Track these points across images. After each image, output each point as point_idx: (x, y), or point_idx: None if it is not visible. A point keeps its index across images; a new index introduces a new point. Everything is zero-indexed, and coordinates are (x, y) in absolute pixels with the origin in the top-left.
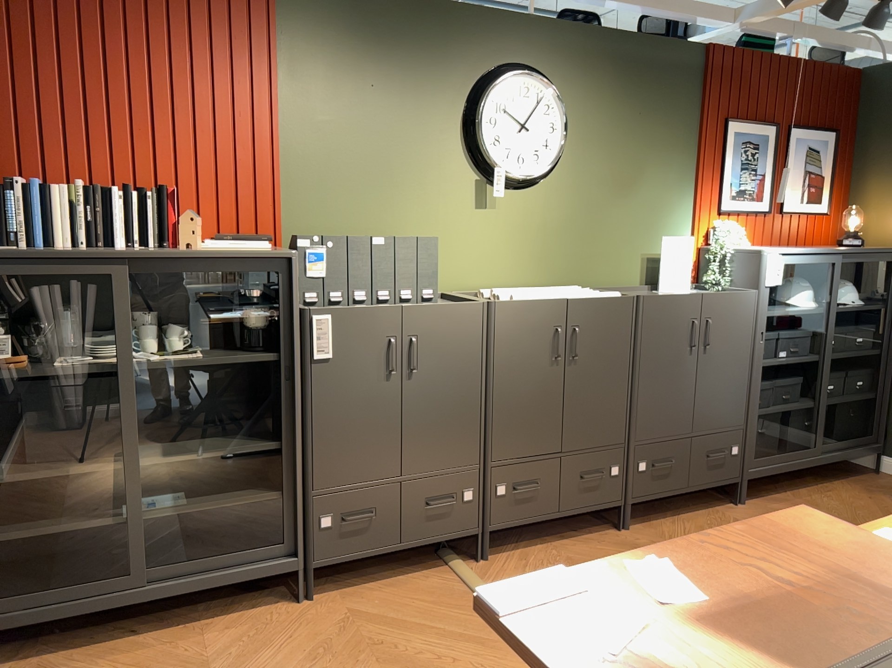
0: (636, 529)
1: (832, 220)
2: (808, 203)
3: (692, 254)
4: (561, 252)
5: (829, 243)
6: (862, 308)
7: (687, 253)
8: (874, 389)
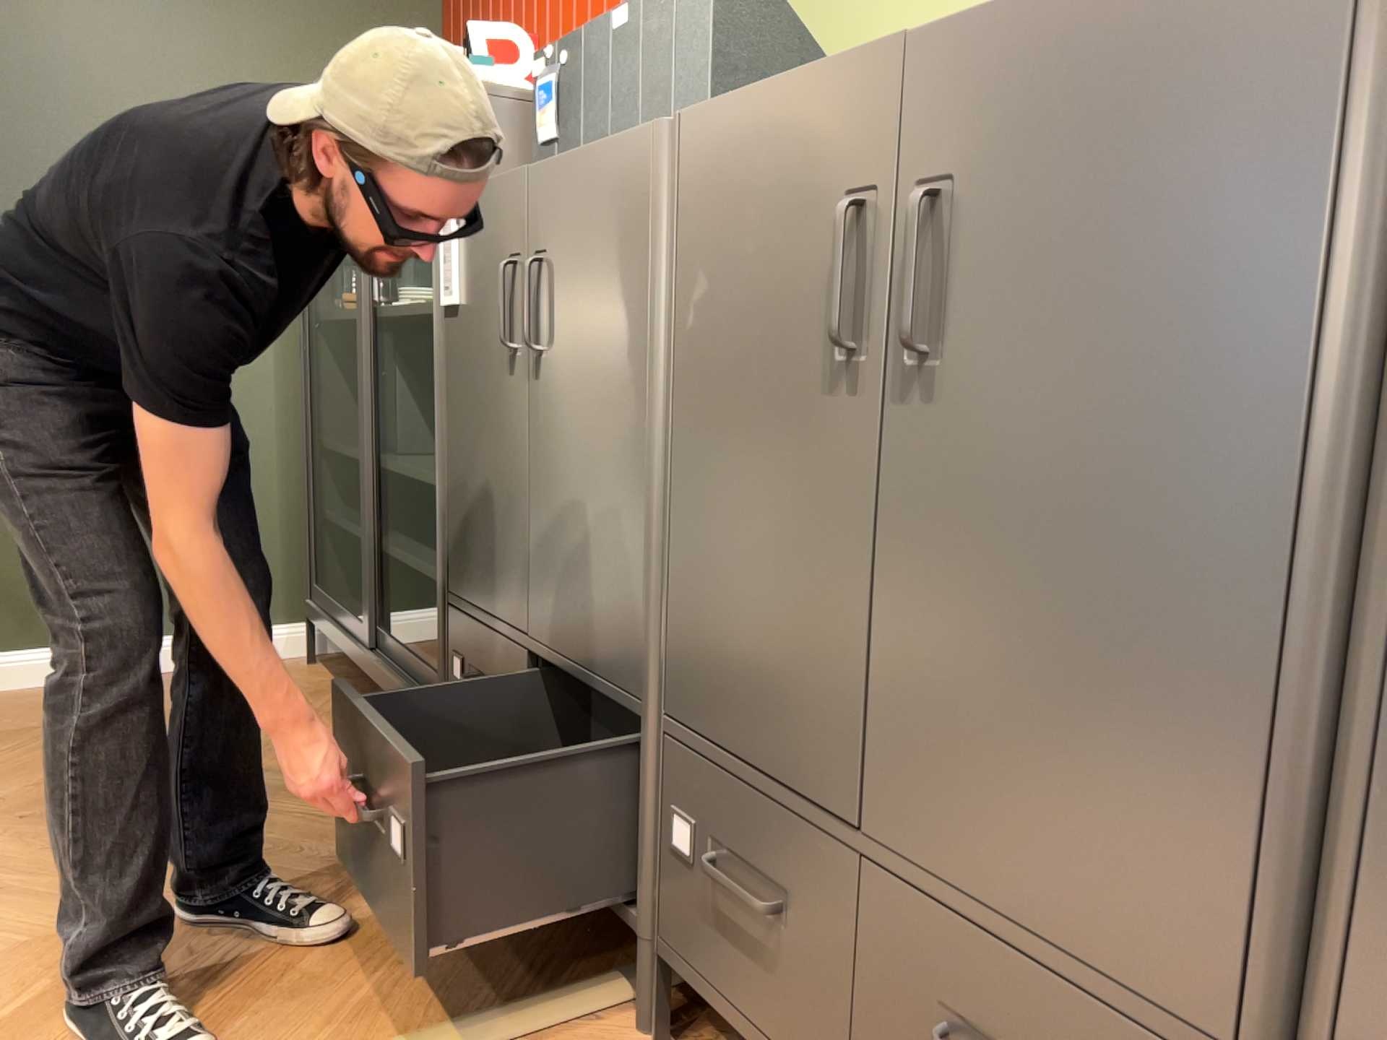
0: None
1: None
2: None
3: None
4: None
5: None
6: None
7: None
8: None
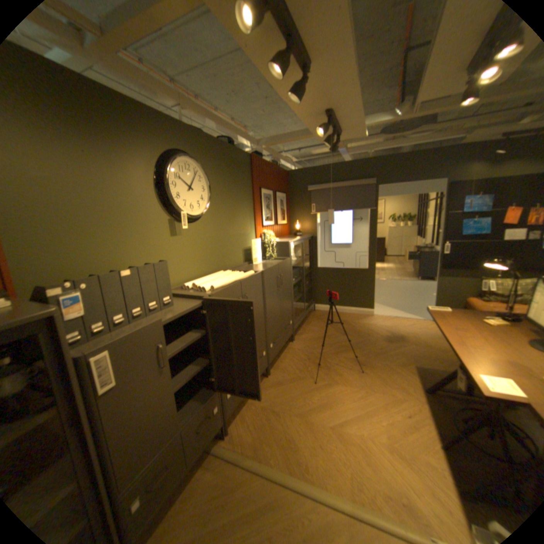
0: (272, 373)
1: (287, 226)
2: (282, 220)
3: (260, 245)
4: (214, 254)
5: (288, 234)
6: (307, 257)
7: (259, 246)
8: (309, 283)
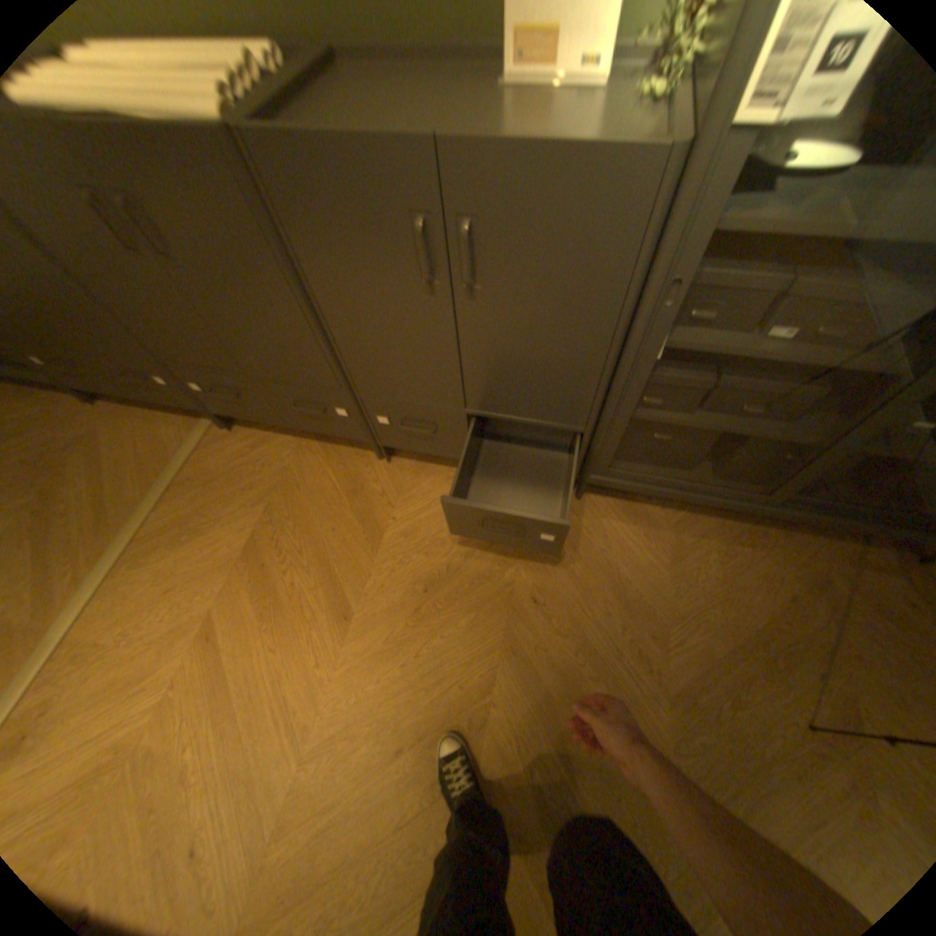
0: (399, 466)
1: None
2: None
3: None
4: None
5: None
6: None
7: None
8: None
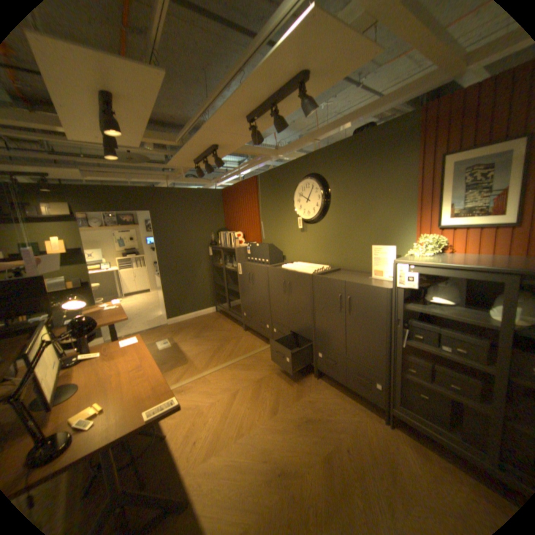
0: (320, 382)
1: None
2: None
3: (396, 257)
4: (332, 250)
5: None
6: None
7: (391, 256)
8: None
